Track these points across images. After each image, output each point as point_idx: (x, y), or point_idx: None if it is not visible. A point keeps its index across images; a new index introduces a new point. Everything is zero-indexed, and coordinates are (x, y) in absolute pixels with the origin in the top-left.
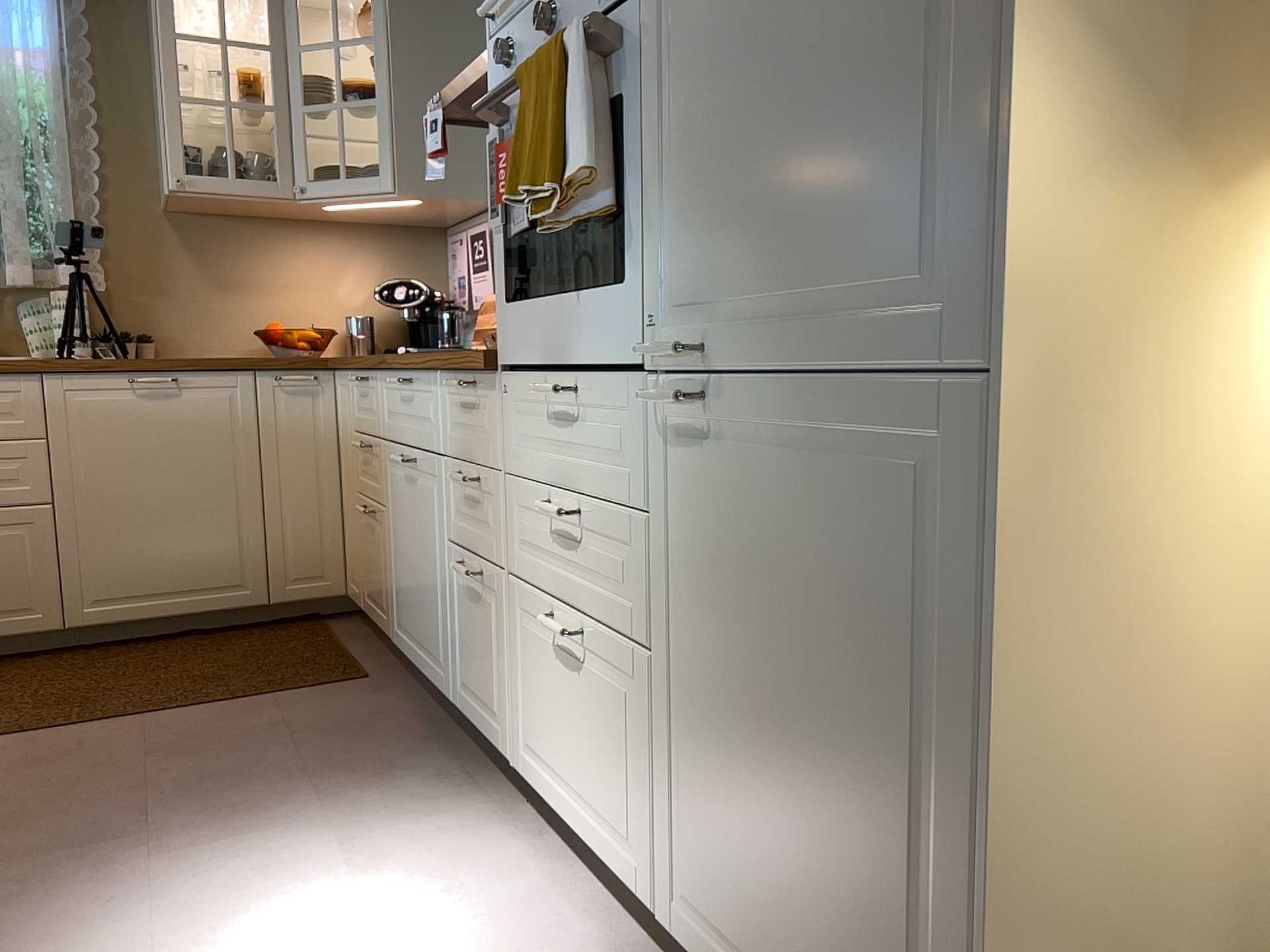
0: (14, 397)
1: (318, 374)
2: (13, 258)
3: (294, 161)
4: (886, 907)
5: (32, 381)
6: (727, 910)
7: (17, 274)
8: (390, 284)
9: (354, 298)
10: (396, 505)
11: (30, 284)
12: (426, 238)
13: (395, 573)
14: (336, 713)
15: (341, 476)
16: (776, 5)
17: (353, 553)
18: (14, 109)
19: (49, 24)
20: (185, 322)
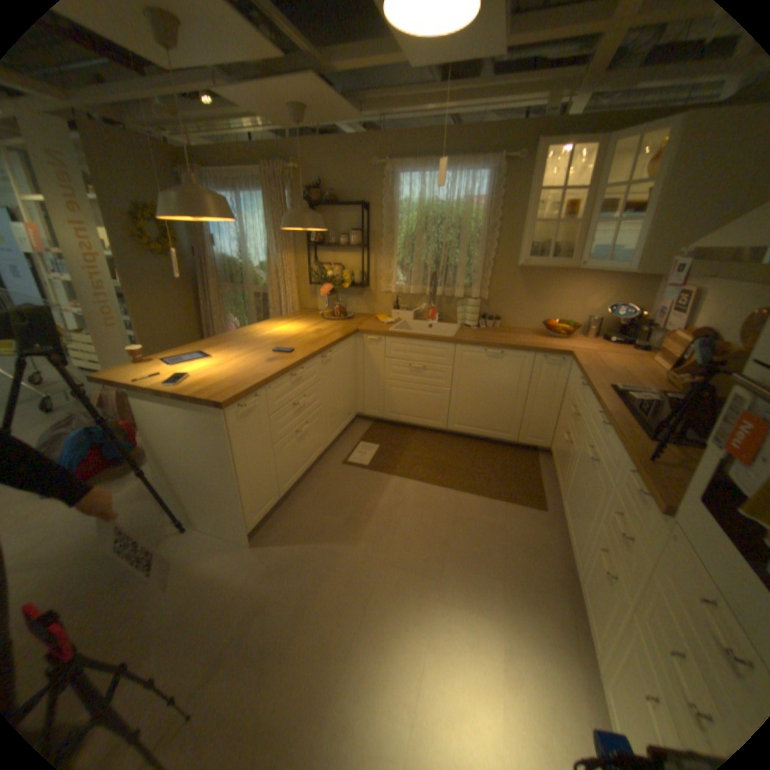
0: (445, 351)
1: (565, 358)
2: (457, 287)
3: (584, 248)
4: None
5: (452, 346)
6: None
7: (457, 294)
8: (619, 300)
9: (596, 306)
10: (583, 461)
11: (461, 297)
12: (649, 277)
13: (573, 483)
14: (527, 533)
15: (563, 404)
16: None
17: (558, 440)
18: (468, 226)
19: (488, 185)
20: (515, 312)
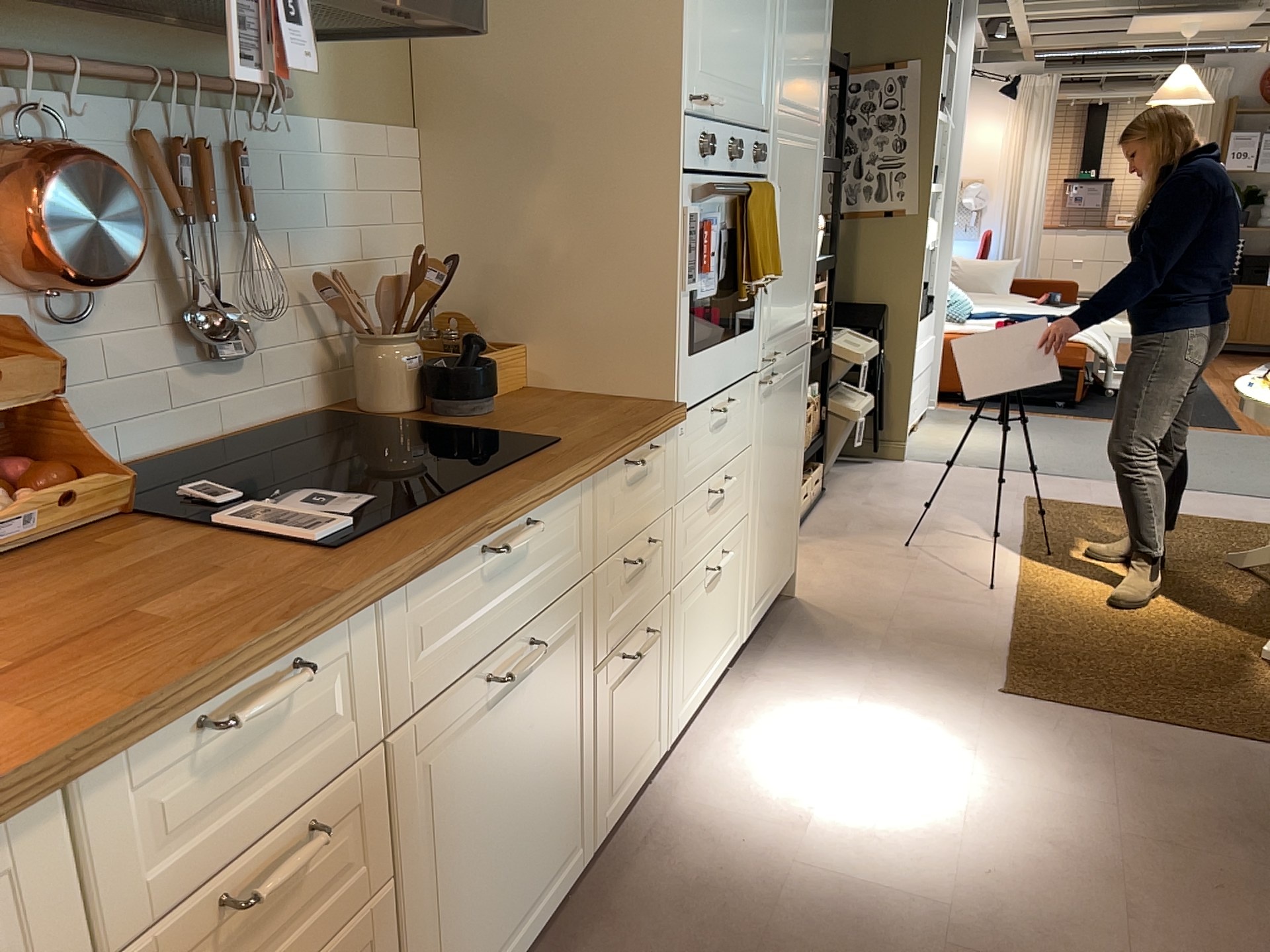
0: None
1: None
2: None
3: None
4: (788, 505)
5: None
6: (762, 580)
7: None
8: None
9: None
10: (457, 793)
11: None
12: None
13: (440, 935)
14: None
15: None
16: (791, 224)
17: None
18: None
19: None
20: None
